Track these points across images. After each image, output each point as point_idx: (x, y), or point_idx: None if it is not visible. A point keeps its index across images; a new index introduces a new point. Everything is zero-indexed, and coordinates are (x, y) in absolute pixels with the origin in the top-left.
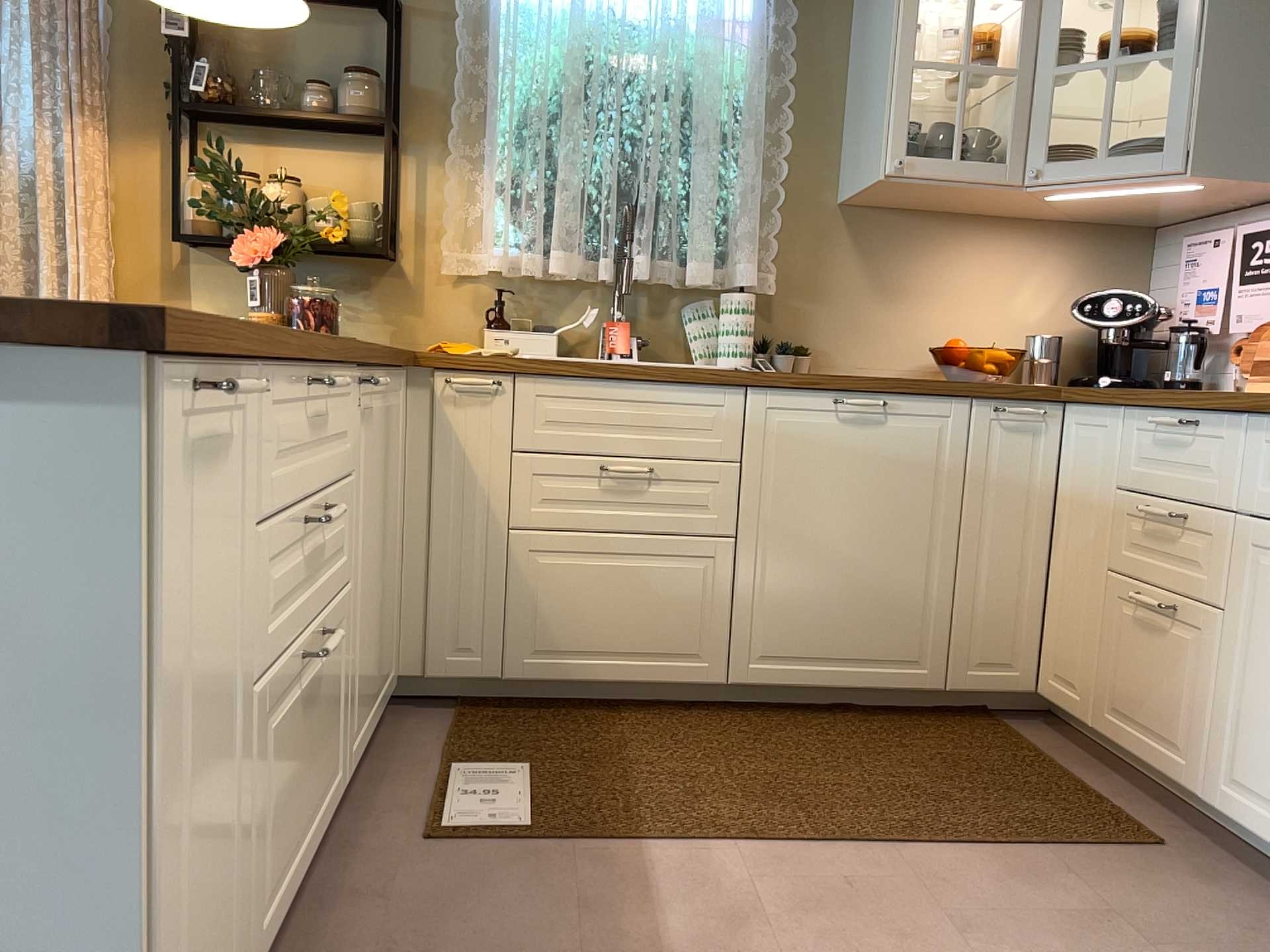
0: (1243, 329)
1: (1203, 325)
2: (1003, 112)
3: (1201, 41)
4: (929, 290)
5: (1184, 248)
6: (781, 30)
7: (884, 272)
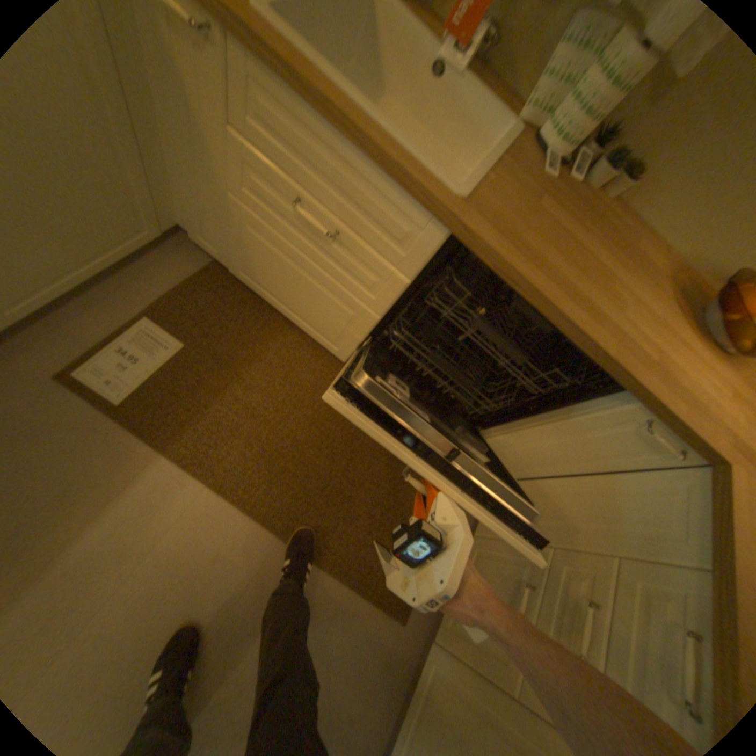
0: None
1: None
2: None
3: None
4: None
5: None
6: None
7: None
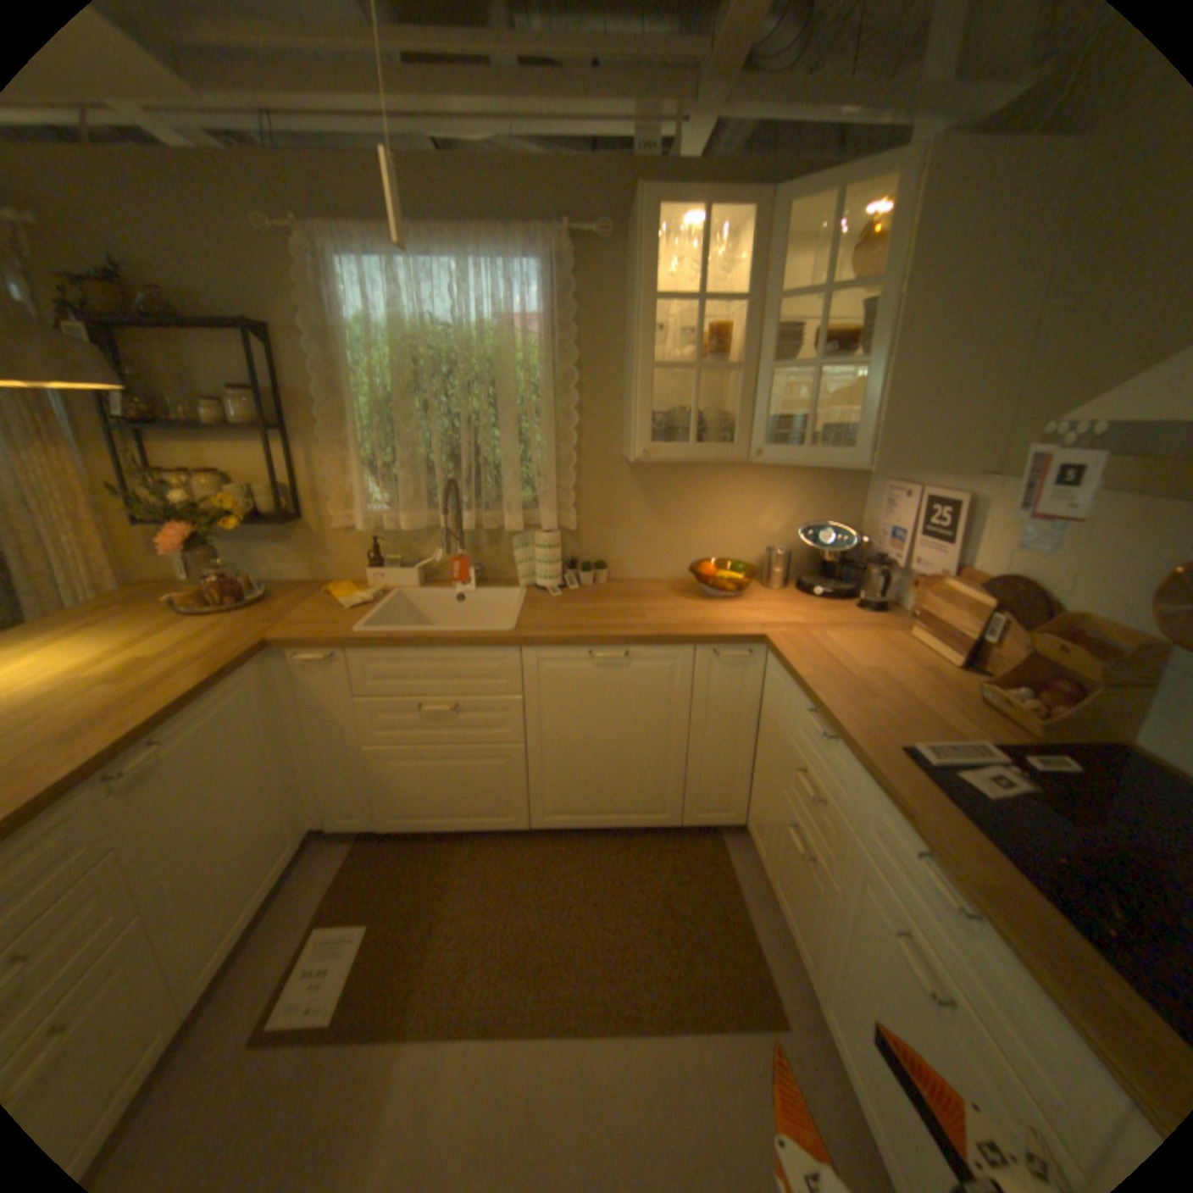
0: (919, 569)
1: (892, 556)
2: (739, 391)
3: (895, 347)
4: (694, 516)
5: (886, 488)
6: (565, 321)
7: (659, 504)
